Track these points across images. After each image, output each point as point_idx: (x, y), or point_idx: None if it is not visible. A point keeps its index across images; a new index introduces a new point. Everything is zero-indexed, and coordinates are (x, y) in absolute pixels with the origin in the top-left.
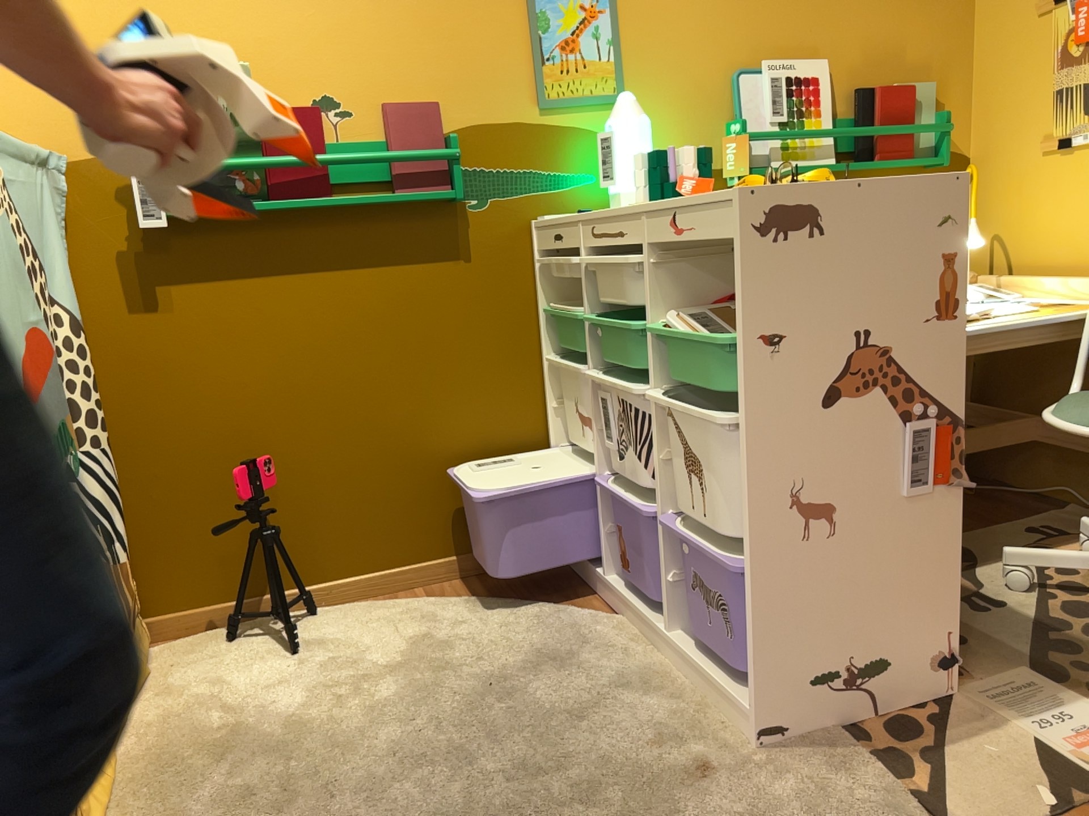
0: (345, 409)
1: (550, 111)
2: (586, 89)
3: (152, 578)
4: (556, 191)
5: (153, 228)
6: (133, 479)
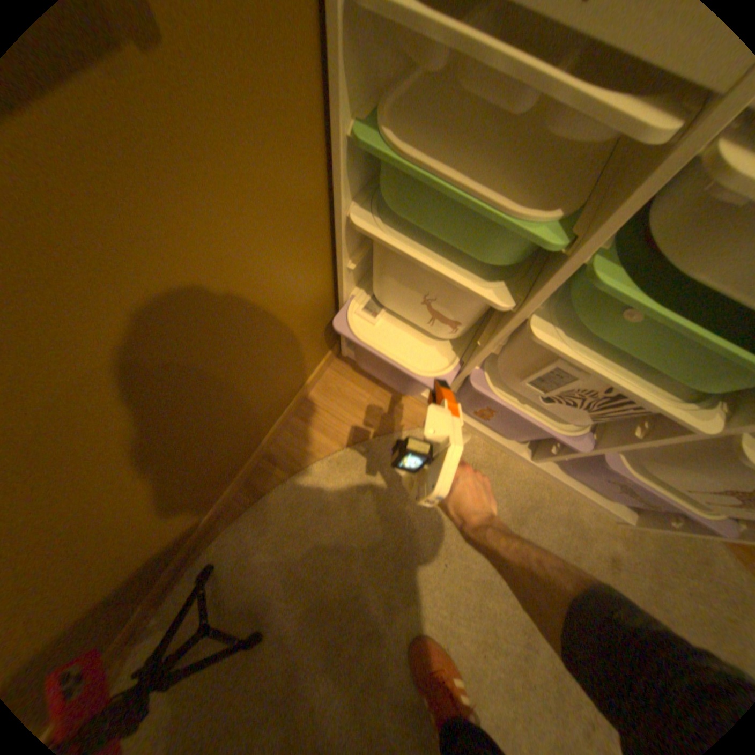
0: (91, 509)
1: None
2: None
3: None
4: None
5: None
6: None
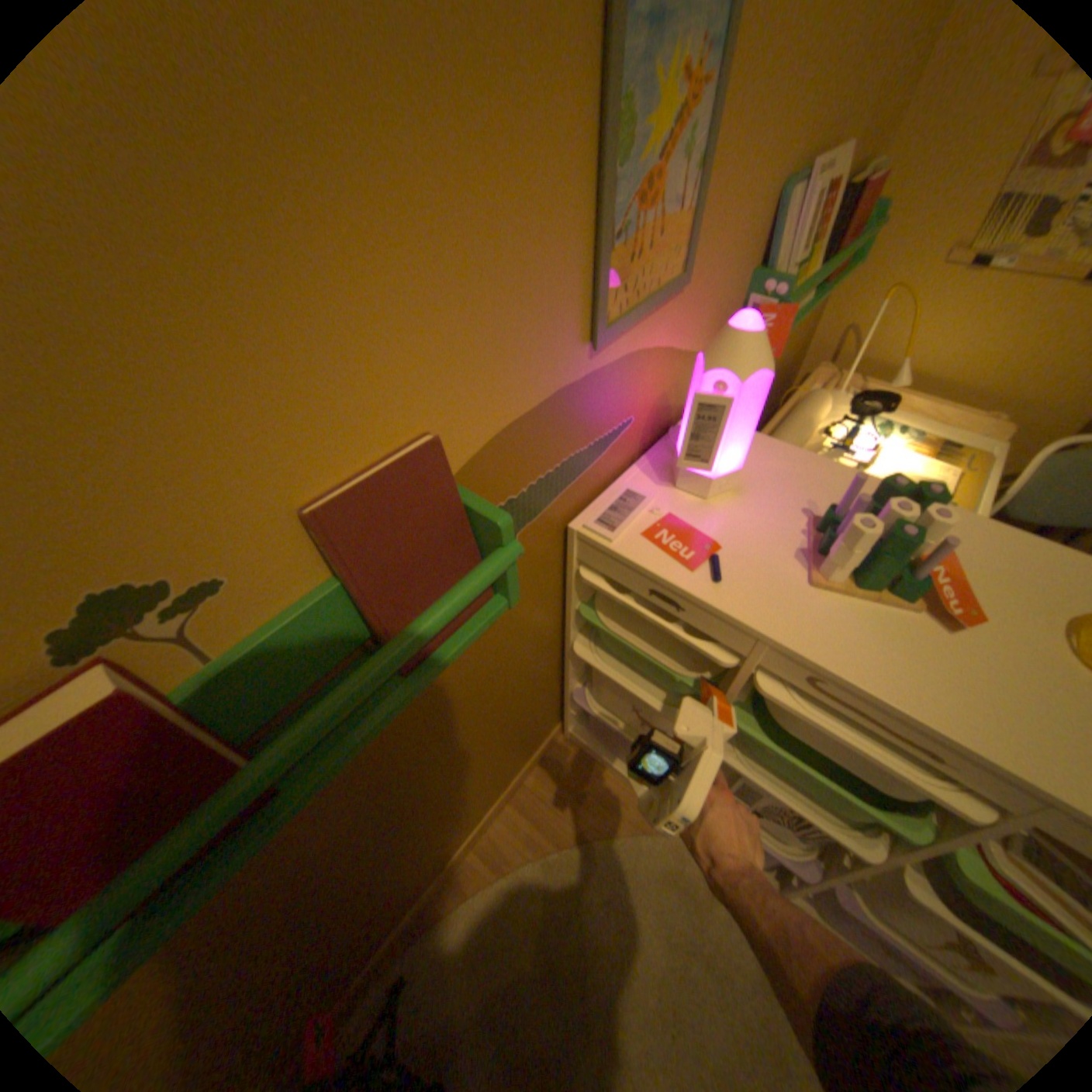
0: (372, 864)
1: (609, 341)
2: (658, 275)
3: None
4: (595, 463)
5: None
6: None
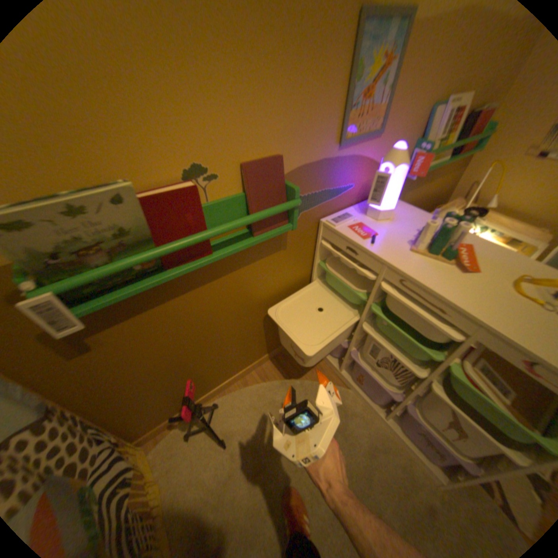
0: (221, 336)
1: (346, 145)
2: (368, 125)
3: (135, 431)
4: (335, 197)
5: (68, 332)
6: (109, 415)
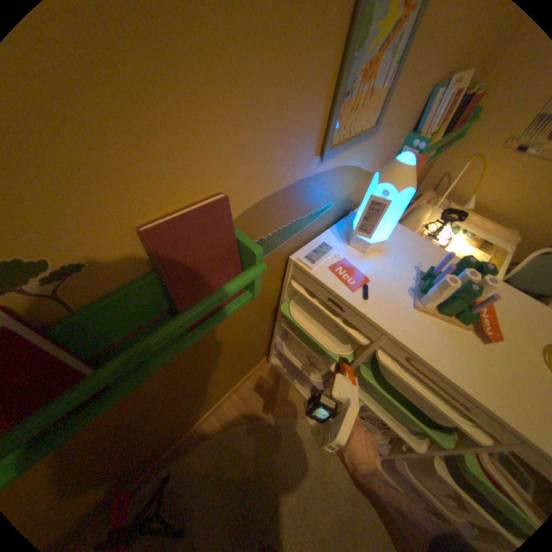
0: (160, 421)
1: (330, 157)
2: (363, 124)
3: None
4: (309, 225)
5: None
6: None
